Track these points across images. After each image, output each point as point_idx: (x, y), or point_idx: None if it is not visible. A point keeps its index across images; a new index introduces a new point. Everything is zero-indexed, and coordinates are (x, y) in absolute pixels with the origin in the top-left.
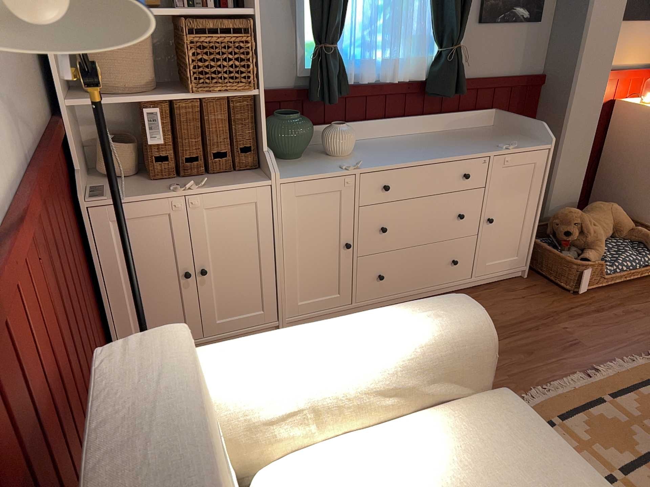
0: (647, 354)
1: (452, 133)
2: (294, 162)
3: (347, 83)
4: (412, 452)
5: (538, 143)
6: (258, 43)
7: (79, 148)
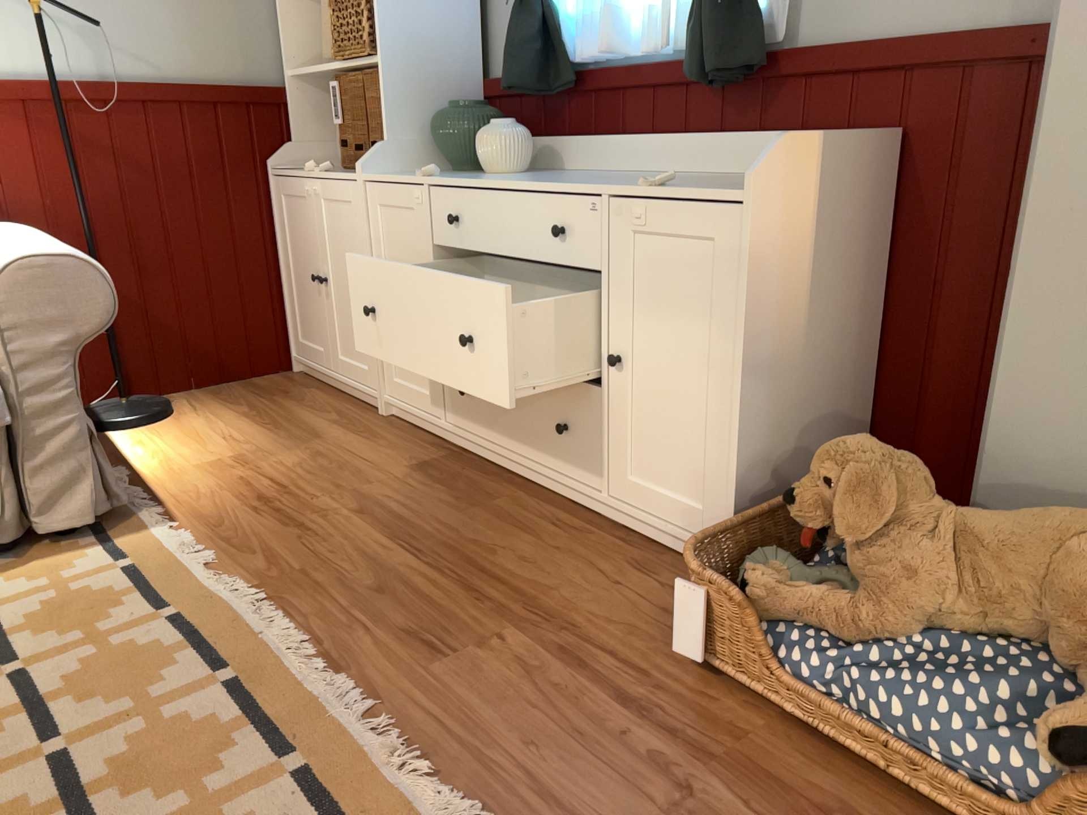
0: (426, 769)
1: (743, 178)
2: (441, 174)
3: (568, 62)
4: None
5: (745, 189)
6: None
7: (320, 128)
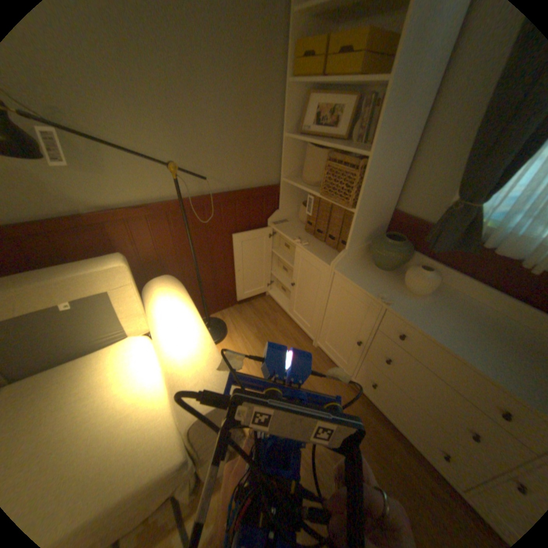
0: None
1: None
2: (374, 270)
3: (482, 243)
4: (139, 396)
5: None
6: (368, 177)
7: (292, 200)
